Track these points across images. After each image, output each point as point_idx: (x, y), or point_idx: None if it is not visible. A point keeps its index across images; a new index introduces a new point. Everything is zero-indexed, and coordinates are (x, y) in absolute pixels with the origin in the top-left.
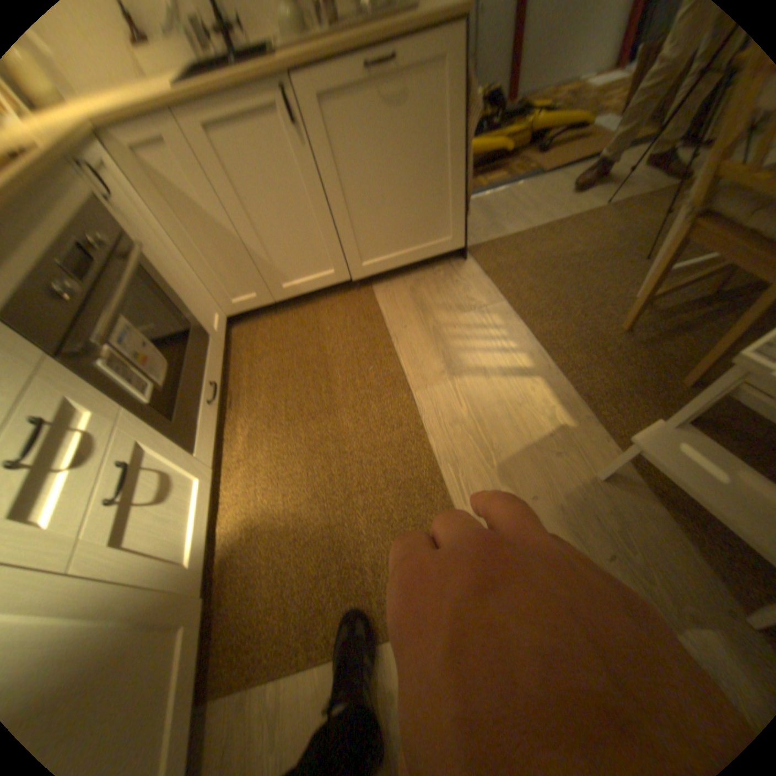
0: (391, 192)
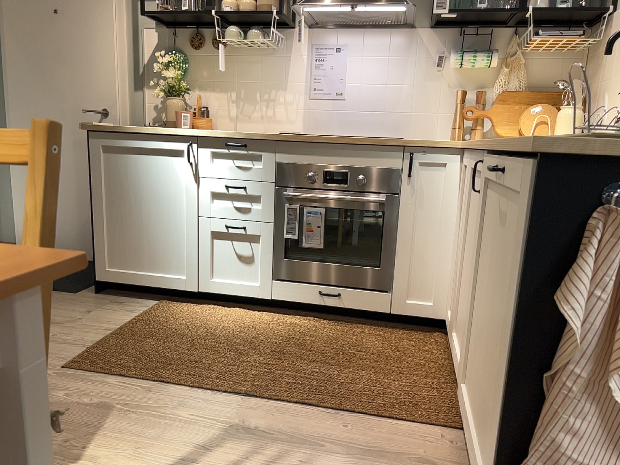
0: (485, 327)
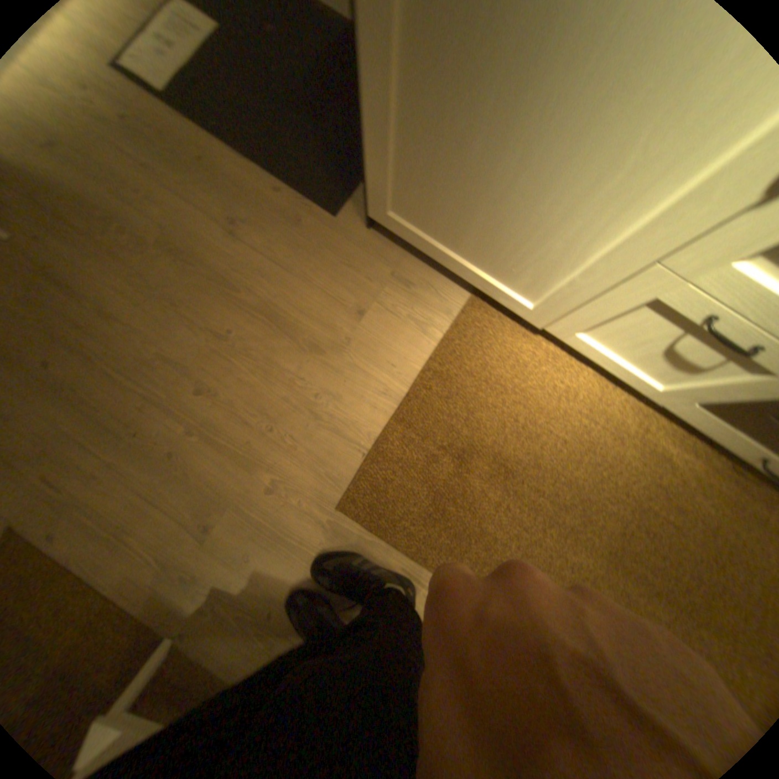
0: None
